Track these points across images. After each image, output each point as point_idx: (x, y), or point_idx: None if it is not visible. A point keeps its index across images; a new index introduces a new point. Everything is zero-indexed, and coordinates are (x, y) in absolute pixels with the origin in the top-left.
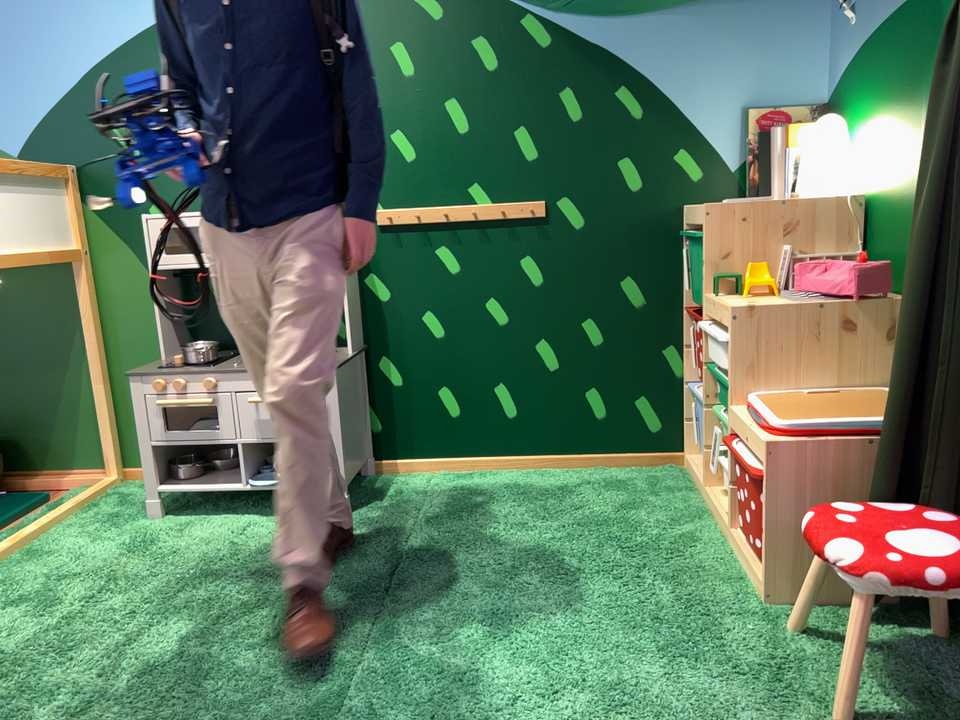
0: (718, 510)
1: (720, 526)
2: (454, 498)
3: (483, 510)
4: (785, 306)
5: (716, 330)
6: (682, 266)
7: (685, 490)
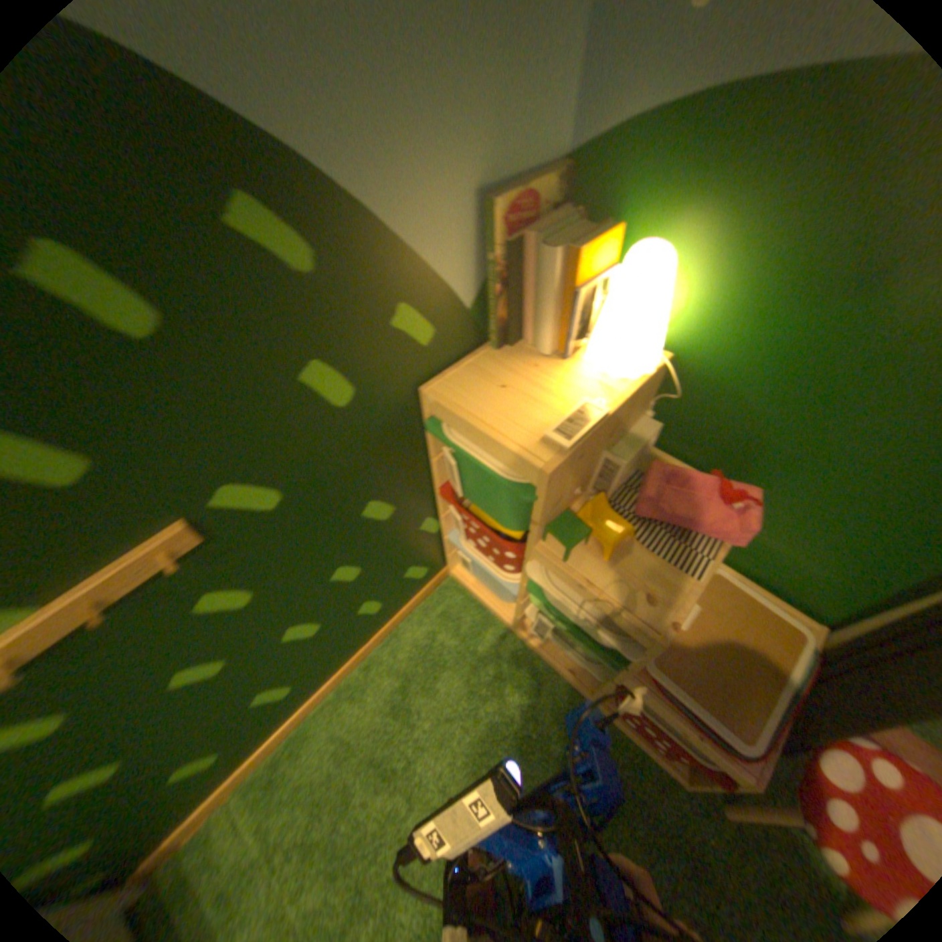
0: (558, 665)
1: (565, 677)
2: (305, 838)
3: (362, 838)
4: (699, 598)
5: (568, 586)
6: (433, 452)
7: (490, 625)
